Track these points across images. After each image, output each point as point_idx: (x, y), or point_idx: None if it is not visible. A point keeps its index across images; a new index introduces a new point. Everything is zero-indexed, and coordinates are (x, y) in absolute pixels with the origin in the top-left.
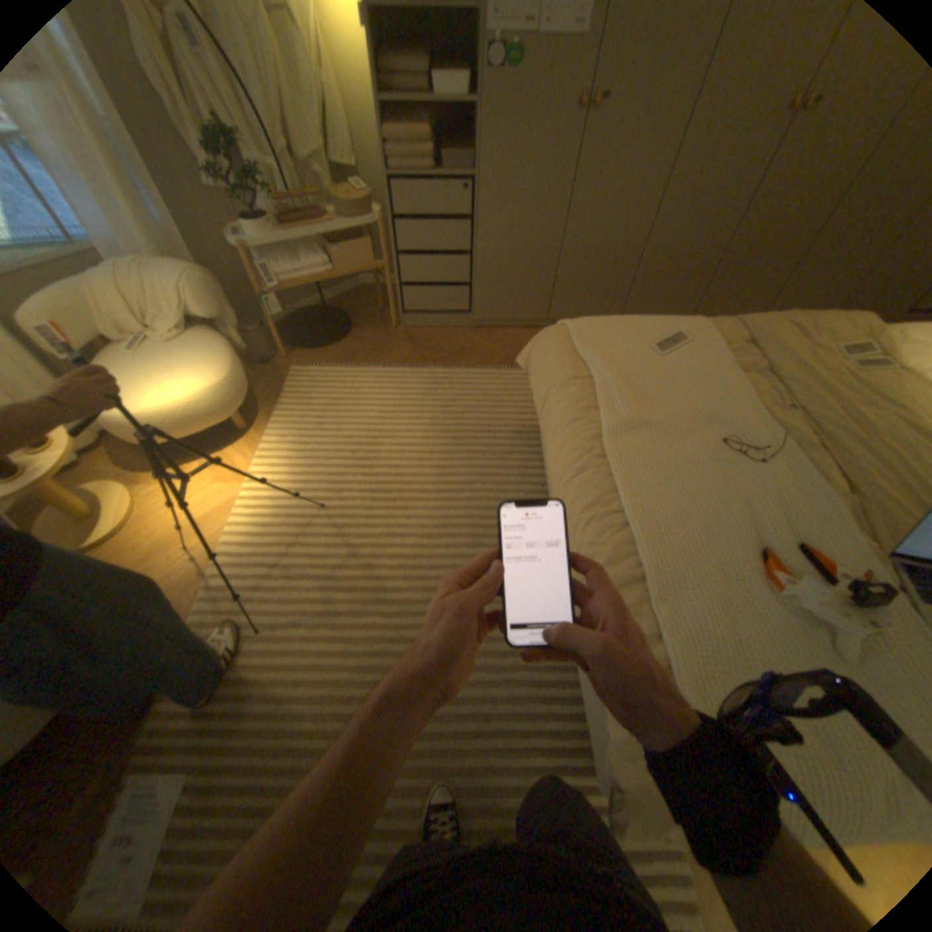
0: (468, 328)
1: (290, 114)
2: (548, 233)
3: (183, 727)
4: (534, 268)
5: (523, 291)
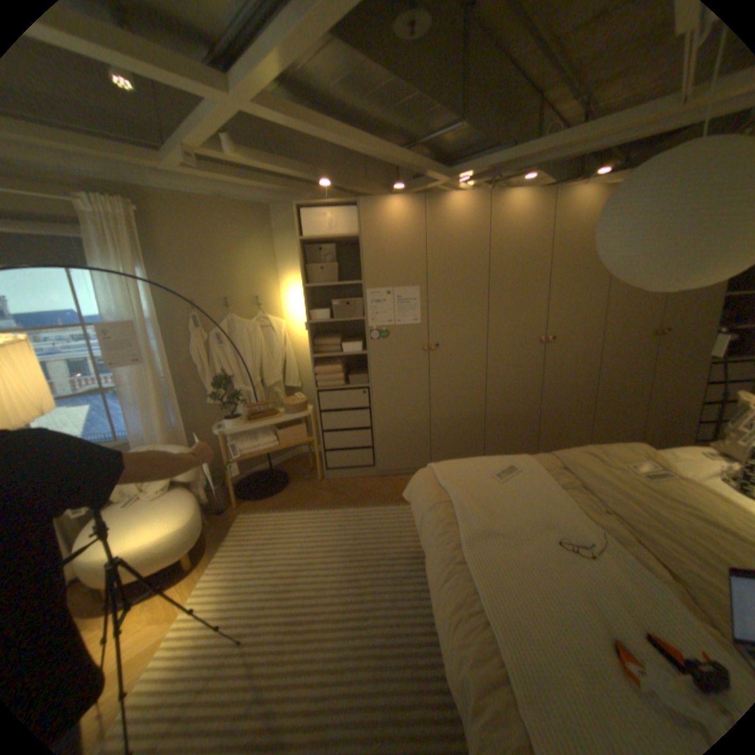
0: (374, 477)
1: (266, 366)
2: (420, 412)
3: None
4: (415, 433)
5: (410, 448)
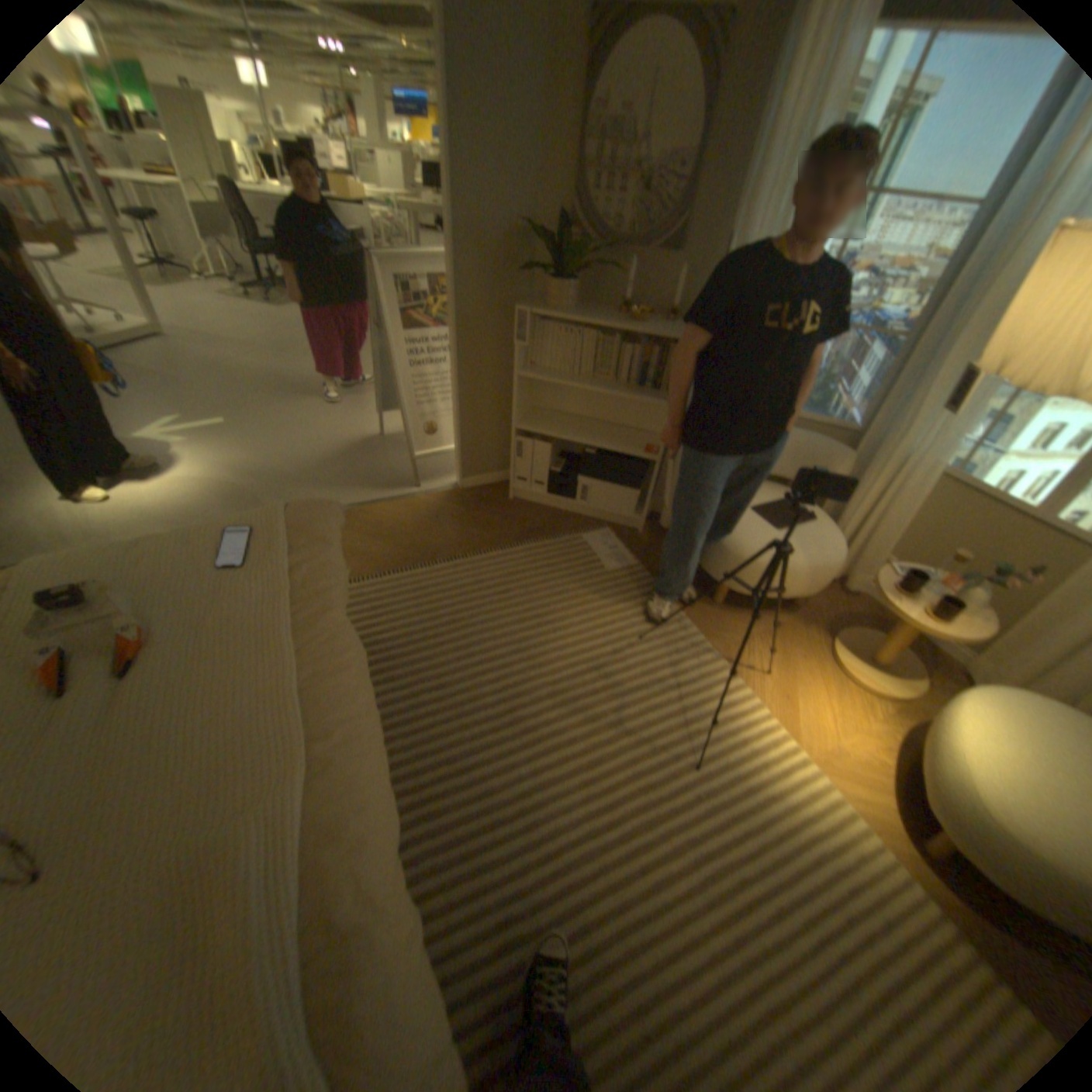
0: None
1: None
2: None
3: (630, 586)
4: None
5: None
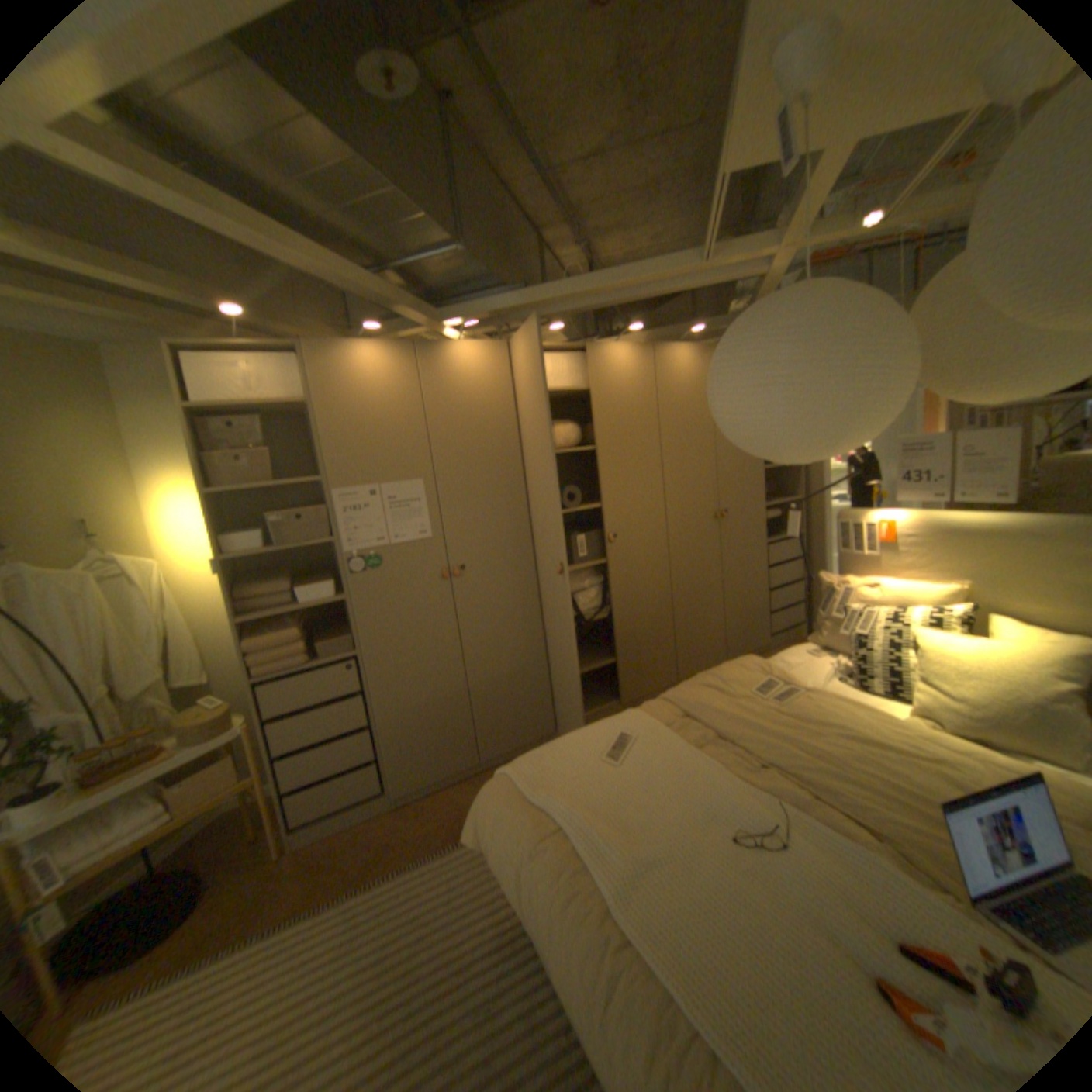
0: (386, 815)
1: (121, 658)
2: (451, 678)
3: None
4: (448, 715)
5: (444, 743)
